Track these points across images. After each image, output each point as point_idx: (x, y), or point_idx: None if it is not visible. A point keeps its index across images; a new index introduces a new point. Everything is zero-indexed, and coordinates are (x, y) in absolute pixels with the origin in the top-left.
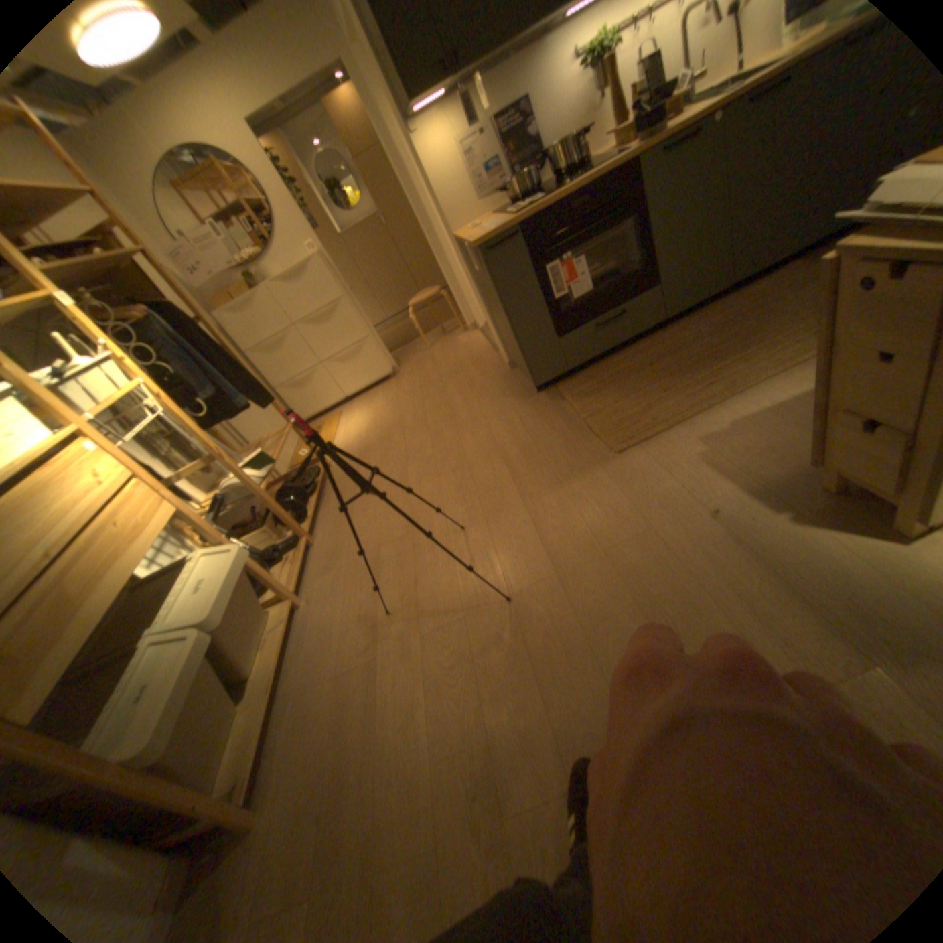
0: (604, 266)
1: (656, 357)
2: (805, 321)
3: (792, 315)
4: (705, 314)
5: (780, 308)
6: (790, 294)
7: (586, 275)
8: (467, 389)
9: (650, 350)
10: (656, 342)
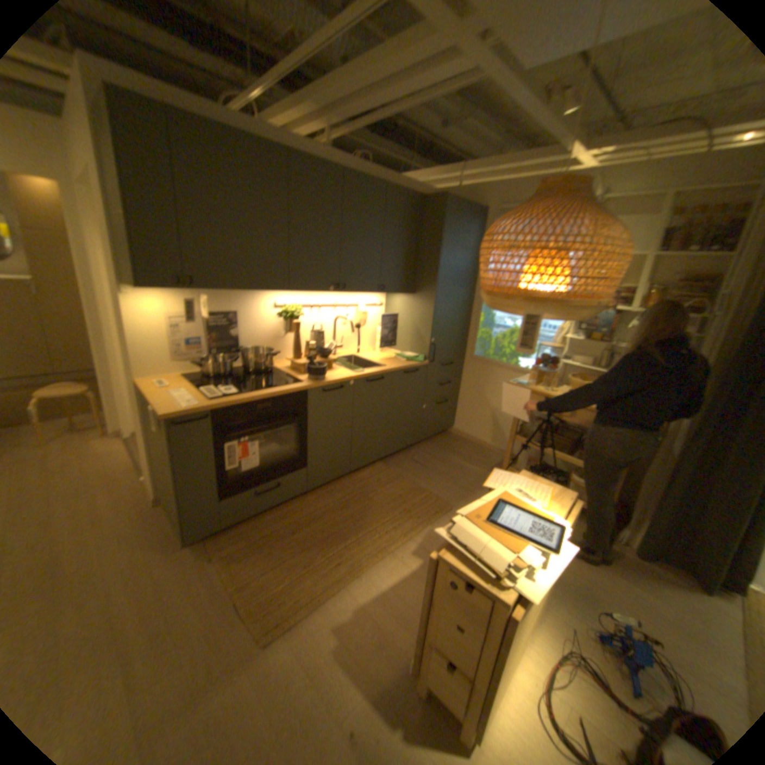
0: (269, 449)
1: (297, 527)
2: (388, 517)
3: (381, 508)
4: (330, 491)
5: (374, 500)
6: (378, 489)
7: (254, 452)
8: (86, 529)
9: (292, 518)
10: (297, 511)
